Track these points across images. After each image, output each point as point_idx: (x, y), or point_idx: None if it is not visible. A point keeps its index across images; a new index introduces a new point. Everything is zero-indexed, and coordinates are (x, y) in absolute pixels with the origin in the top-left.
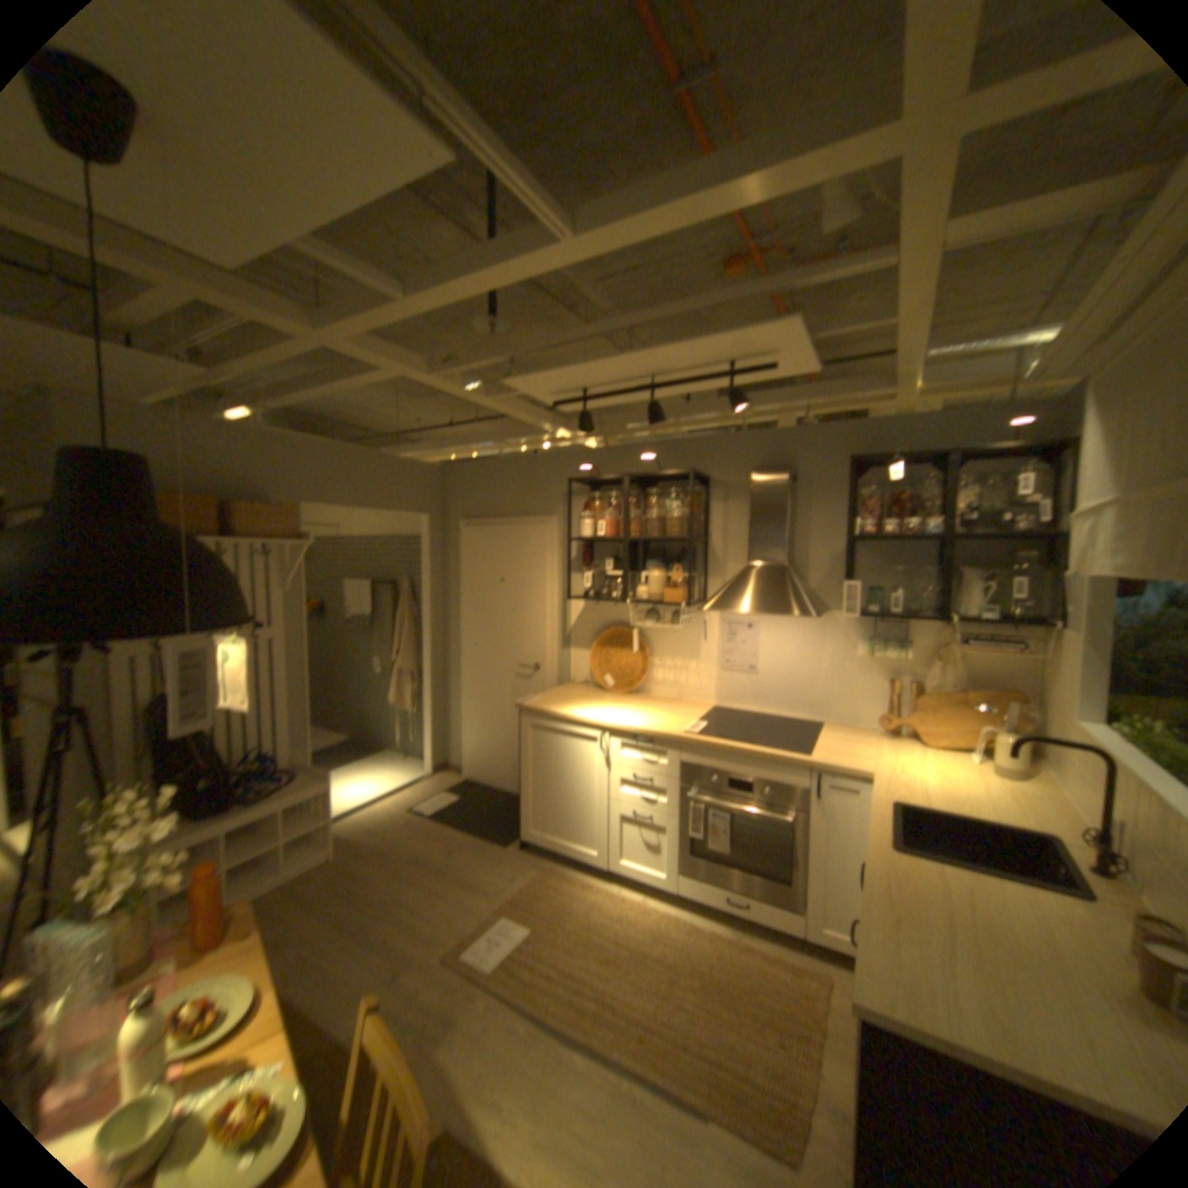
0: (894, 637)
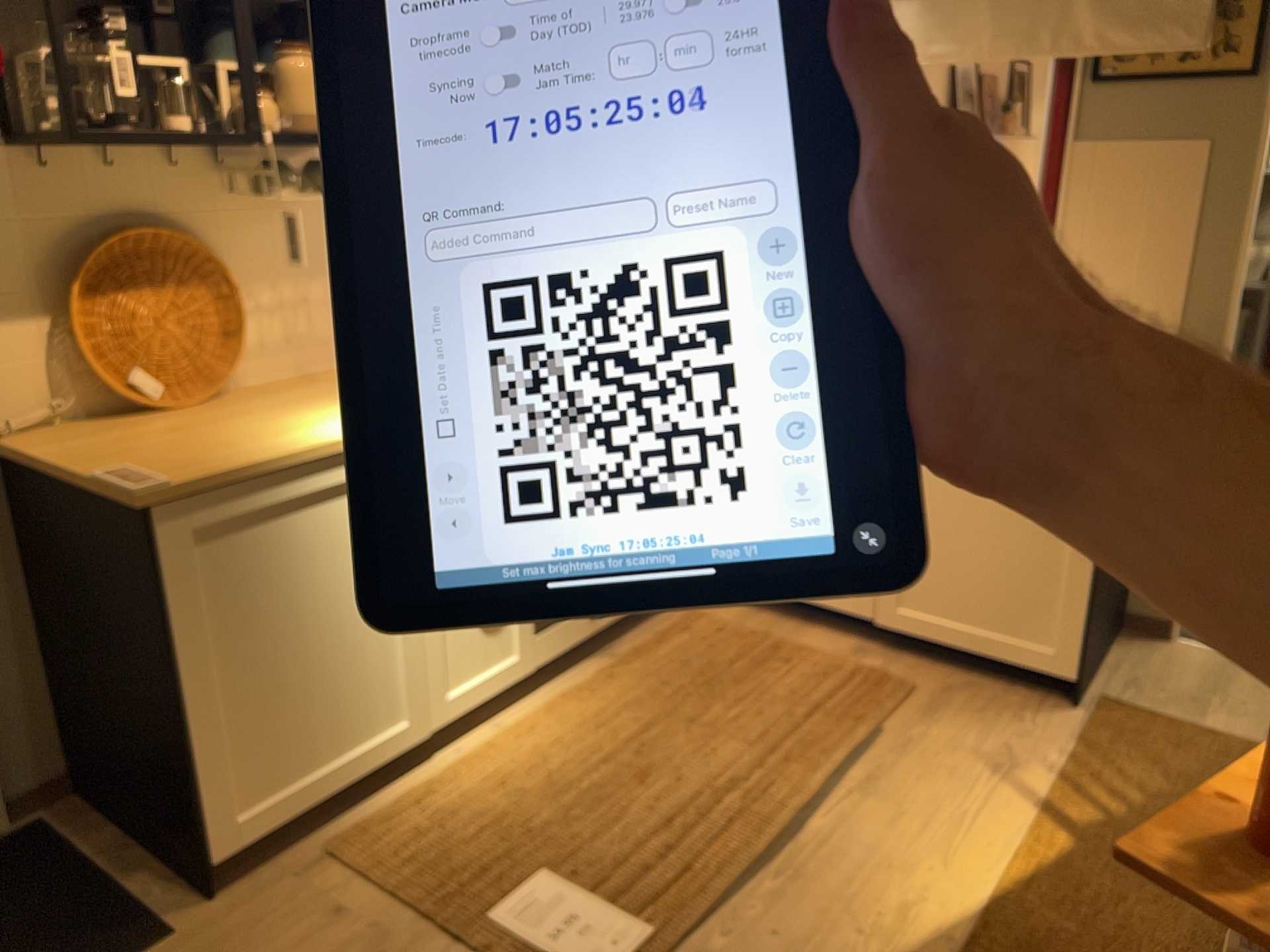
0: None
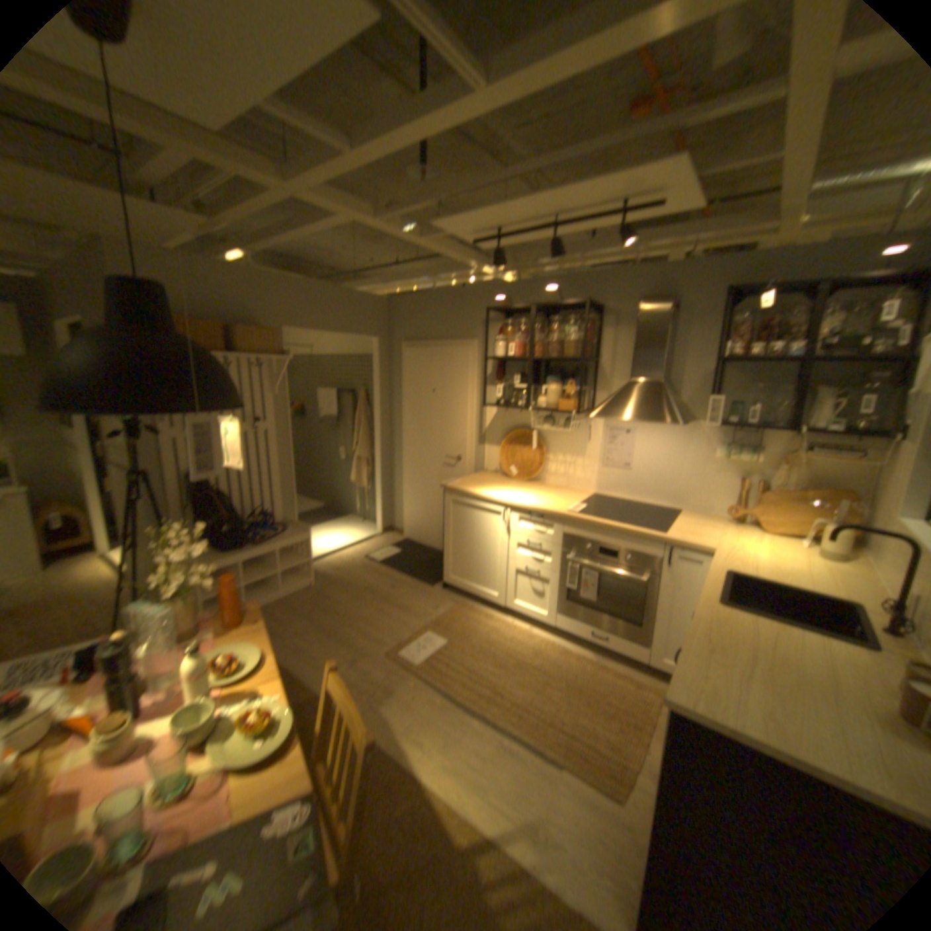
0: (749, 444)
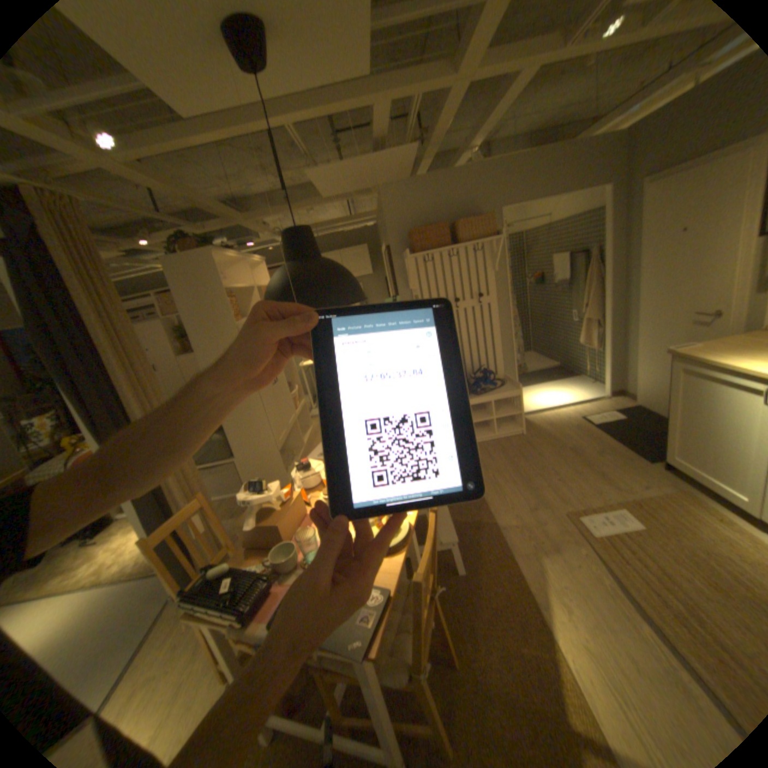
0: None
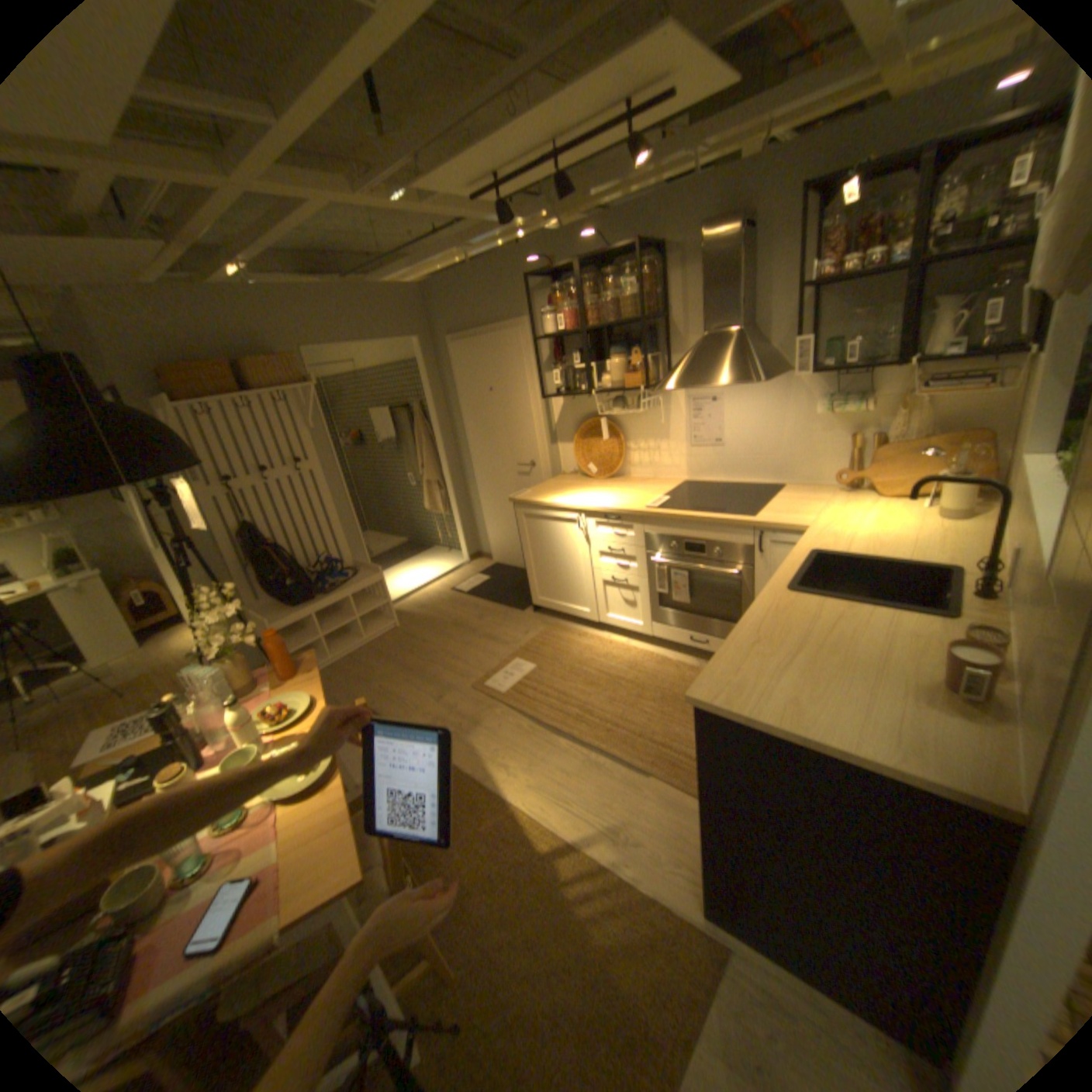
0: (859, 389)
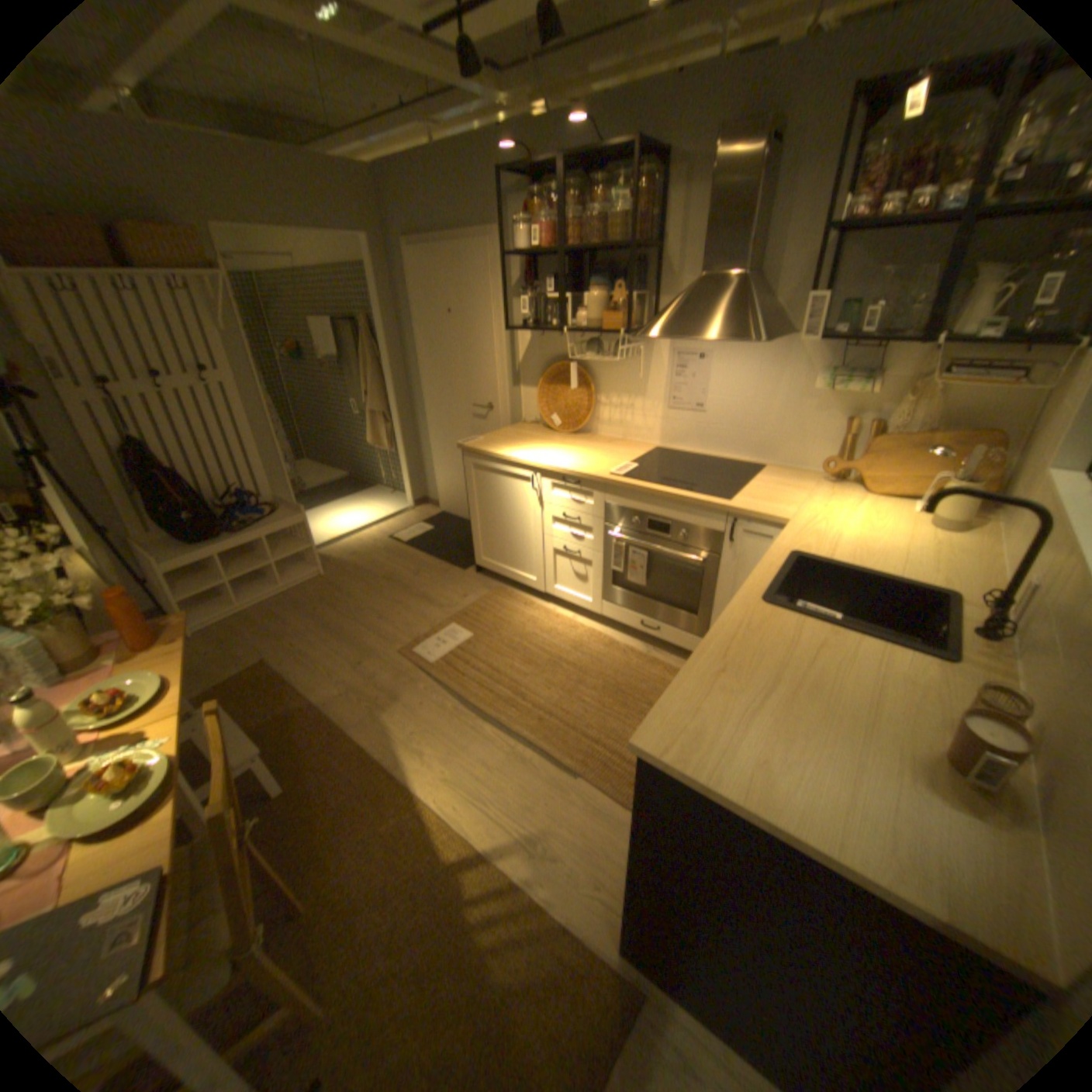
0: (868, 366)
